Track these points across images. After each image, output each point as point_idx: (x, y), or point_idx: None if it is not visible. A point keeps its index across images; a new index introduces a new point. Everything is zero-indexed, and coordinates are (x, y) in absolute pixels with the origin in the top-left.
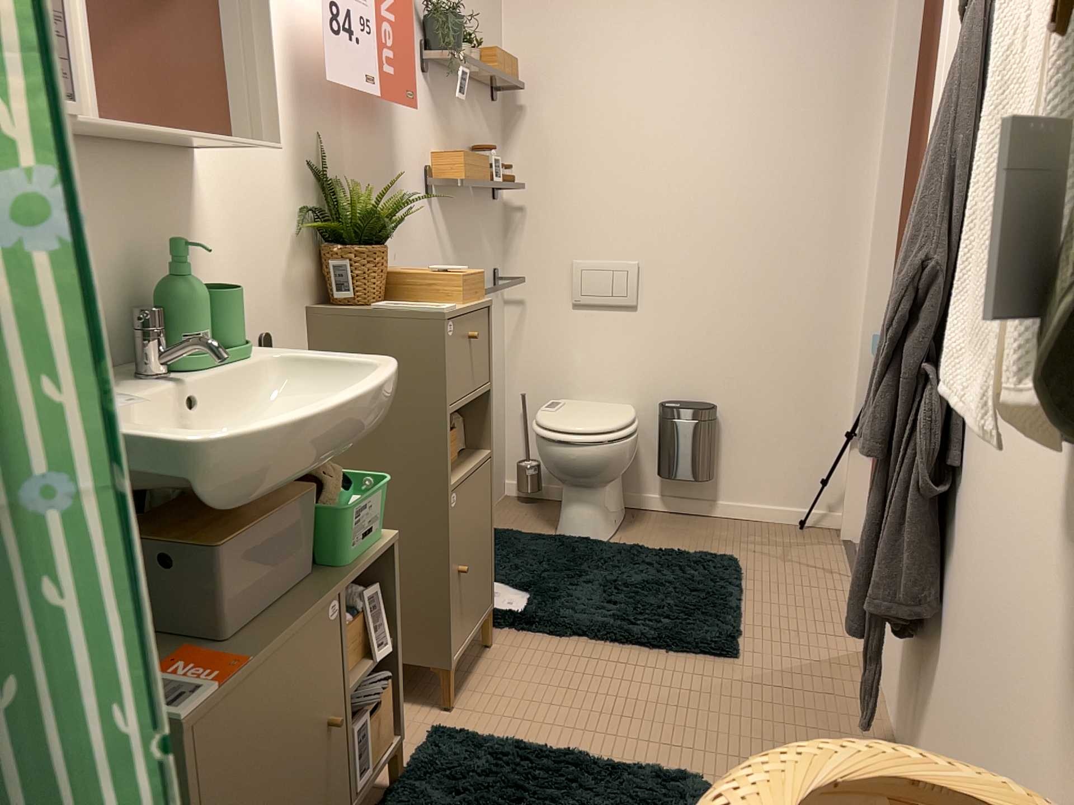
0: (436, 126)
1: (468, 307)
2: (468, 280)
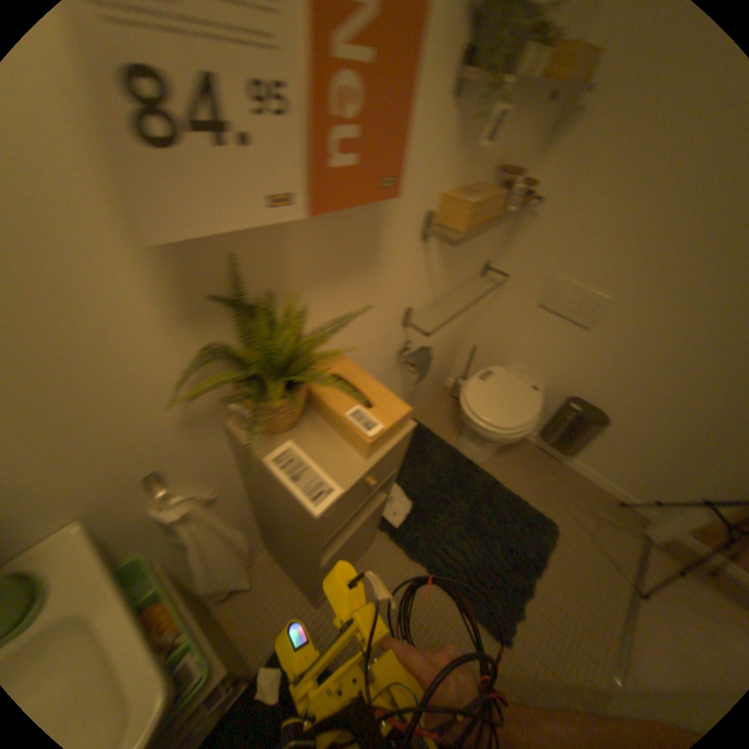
0: (459, 157)
1: (369, 467)
2: (382, 437)
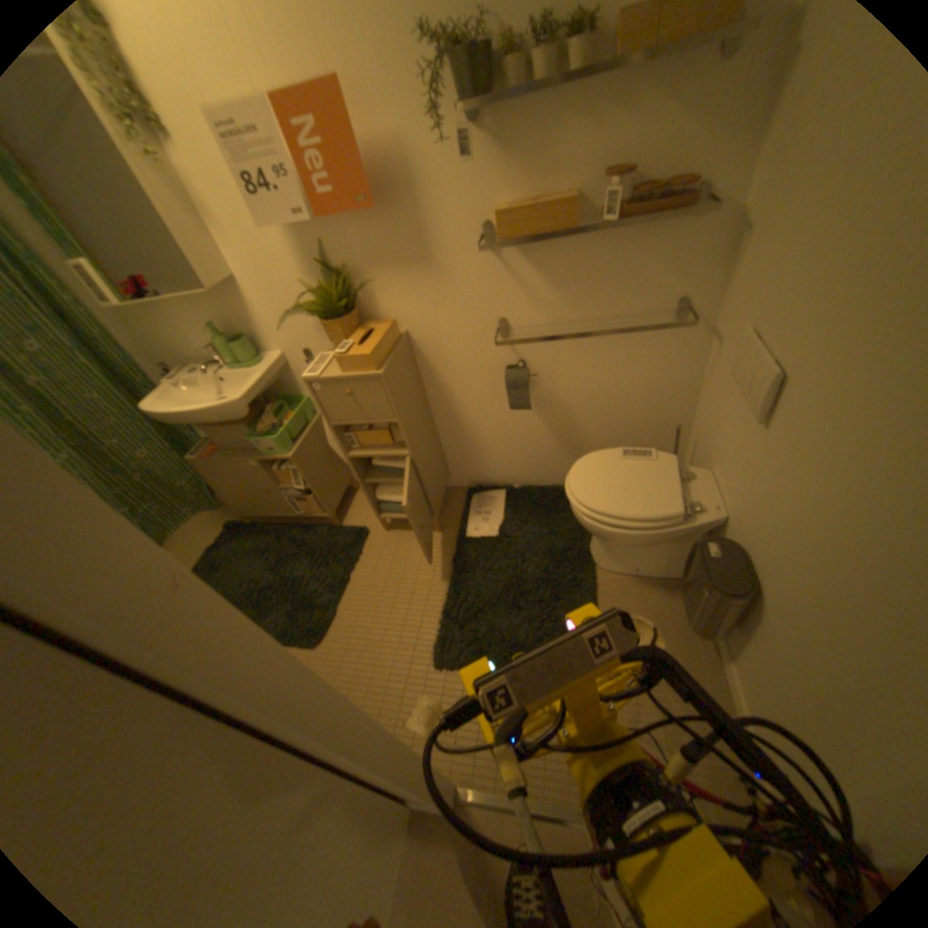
0: (505, 169)
1: (339, 377)
2: (345, 360)
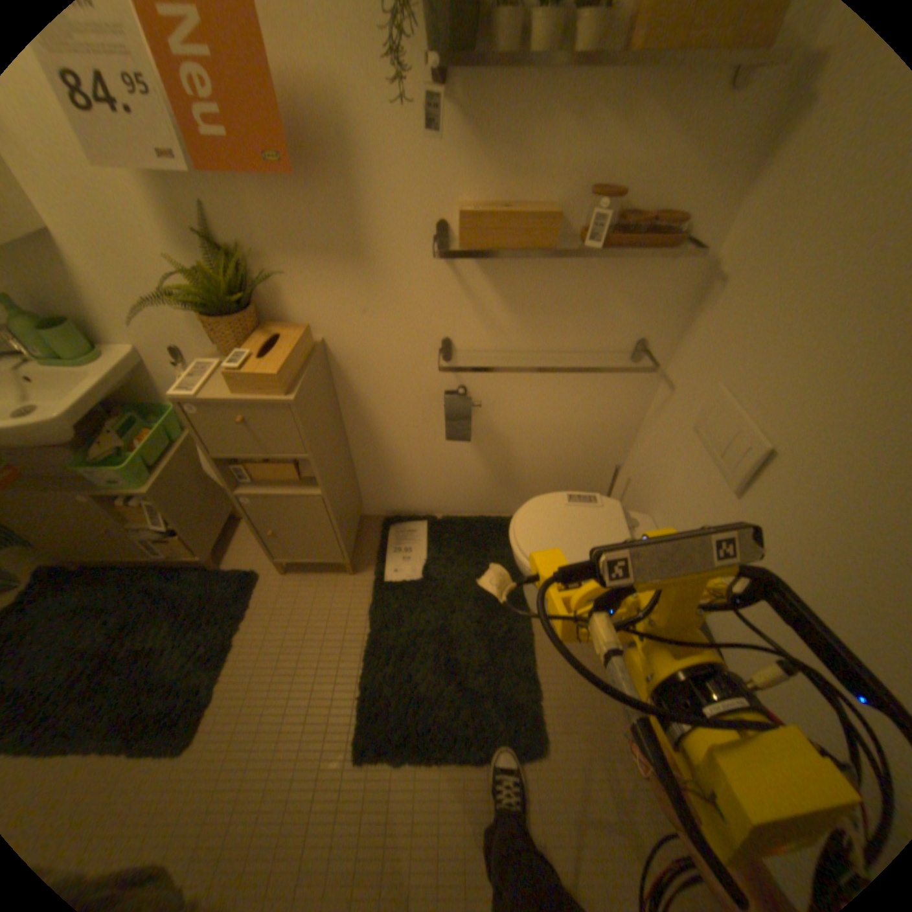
0: (474, 160)
1: (228, 398)
2: (239, 377)
